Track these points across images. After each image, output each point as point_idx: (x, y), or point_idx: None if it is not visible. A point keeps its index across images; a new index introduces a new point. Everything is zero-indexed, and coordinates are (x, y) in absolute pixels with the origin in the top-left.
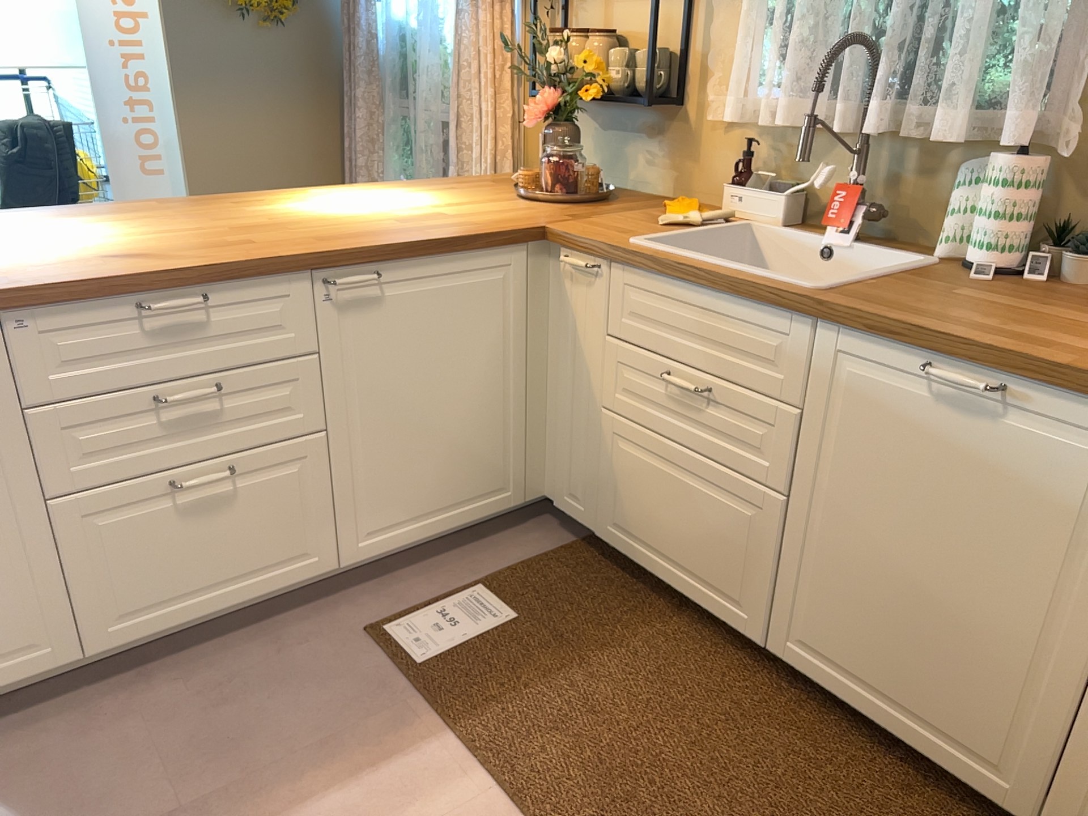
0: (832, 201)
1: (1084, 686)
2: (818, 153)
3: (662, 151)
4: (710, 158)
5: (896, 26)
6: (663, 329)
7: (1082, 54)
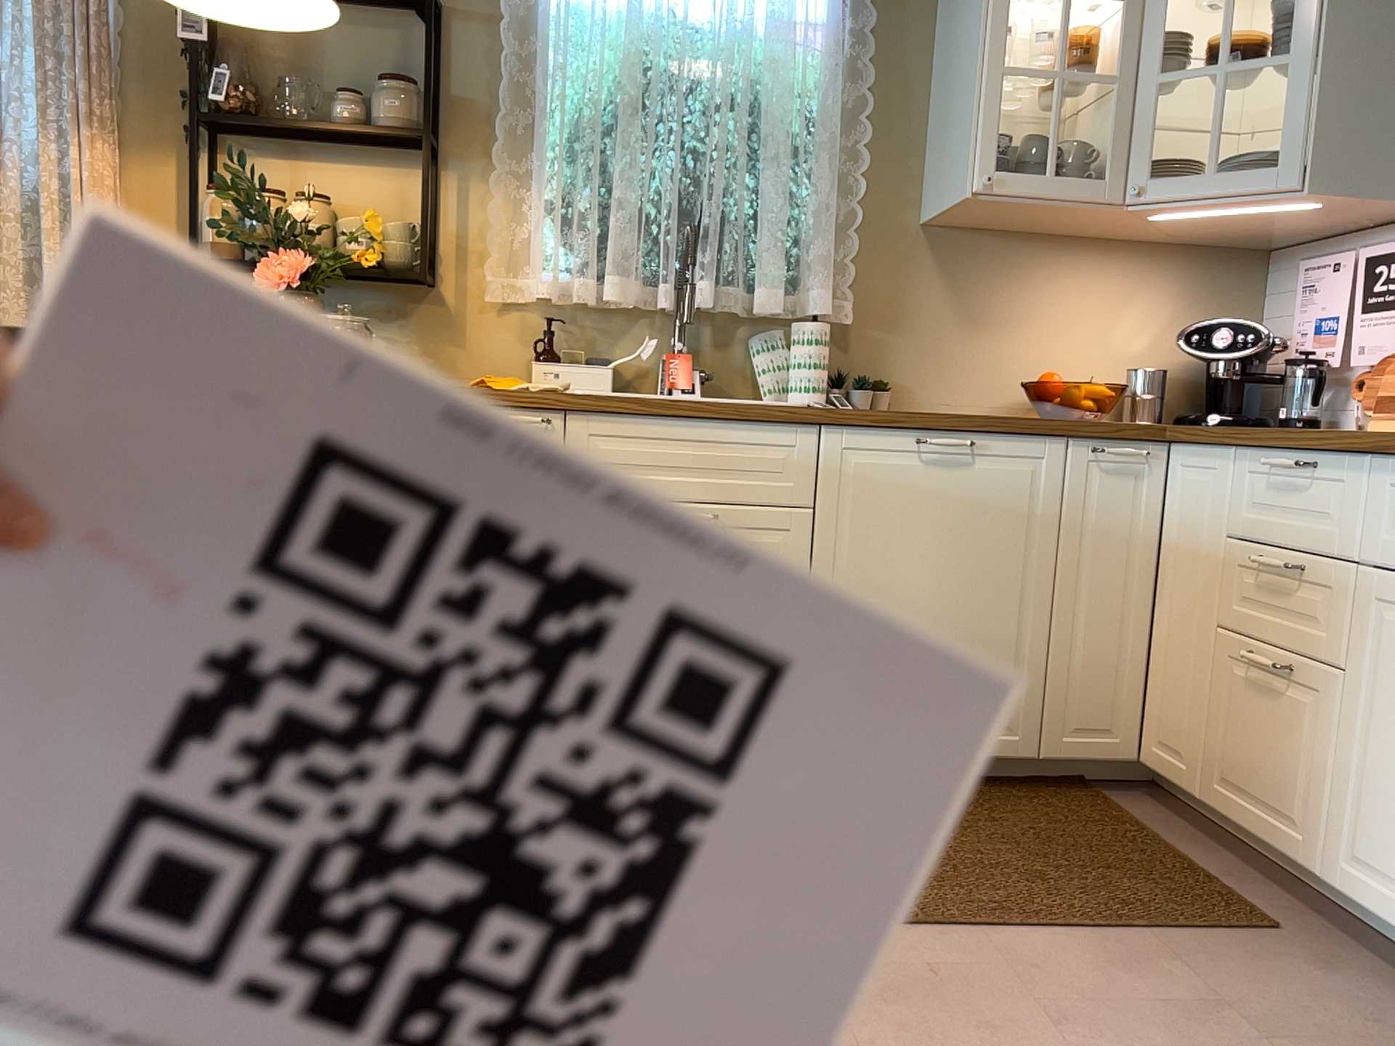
0: (671, 364)
1: (1050, 629)
2: (618, 328)
3: (409, 334)
4: (485, 338)
5: (711, 219)
6: (645, 471)
7: (829, 253)
